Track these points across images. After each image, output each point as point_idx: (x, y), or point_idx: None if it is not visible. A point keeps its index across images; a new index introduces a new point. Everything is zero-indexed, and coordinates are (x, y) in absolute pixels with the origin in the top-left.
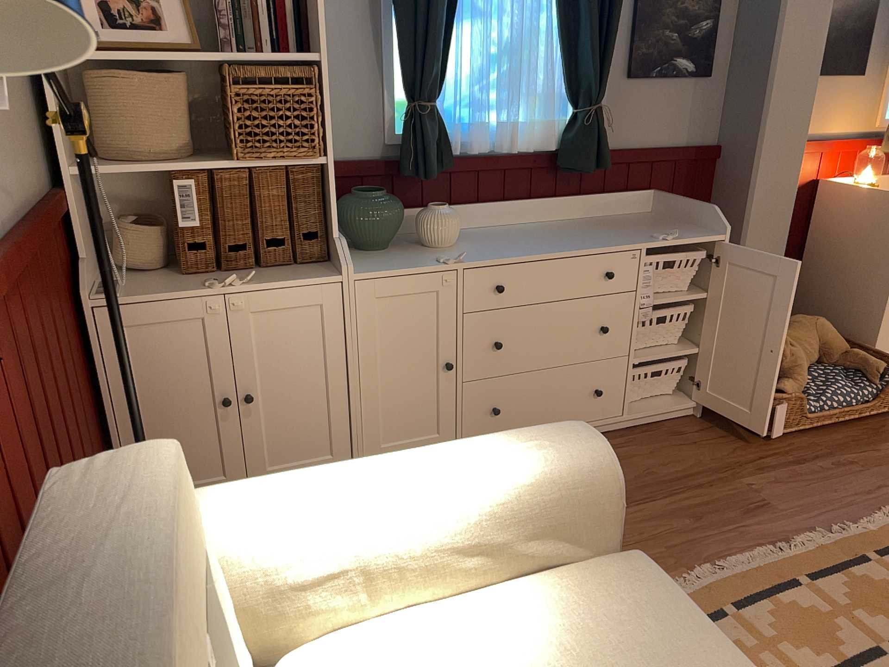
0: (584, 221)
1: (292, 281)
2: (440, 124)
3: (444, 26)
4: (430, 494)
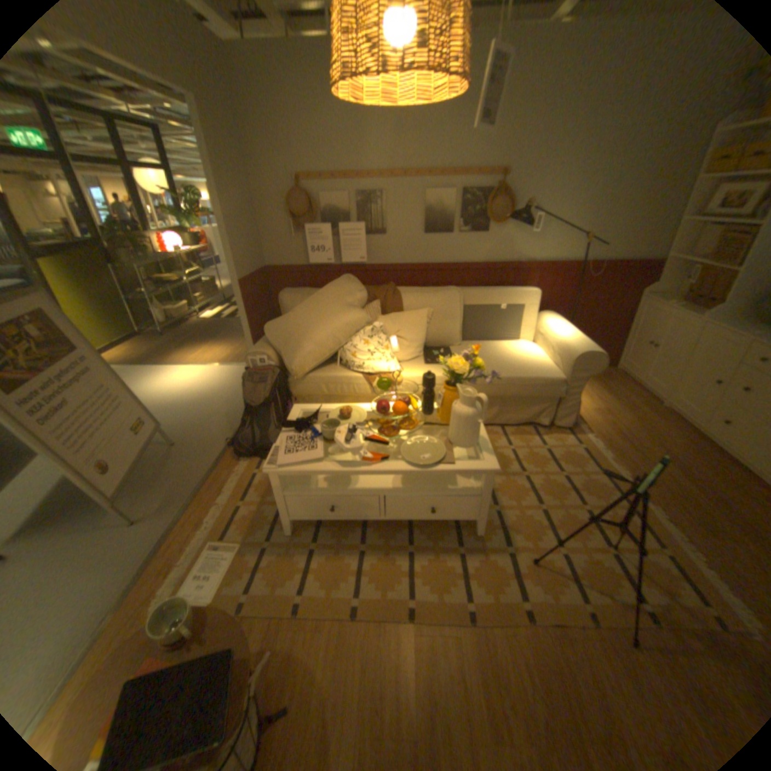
0: None
1: (691, 312)
2: None
3: None
4: (559, 334)
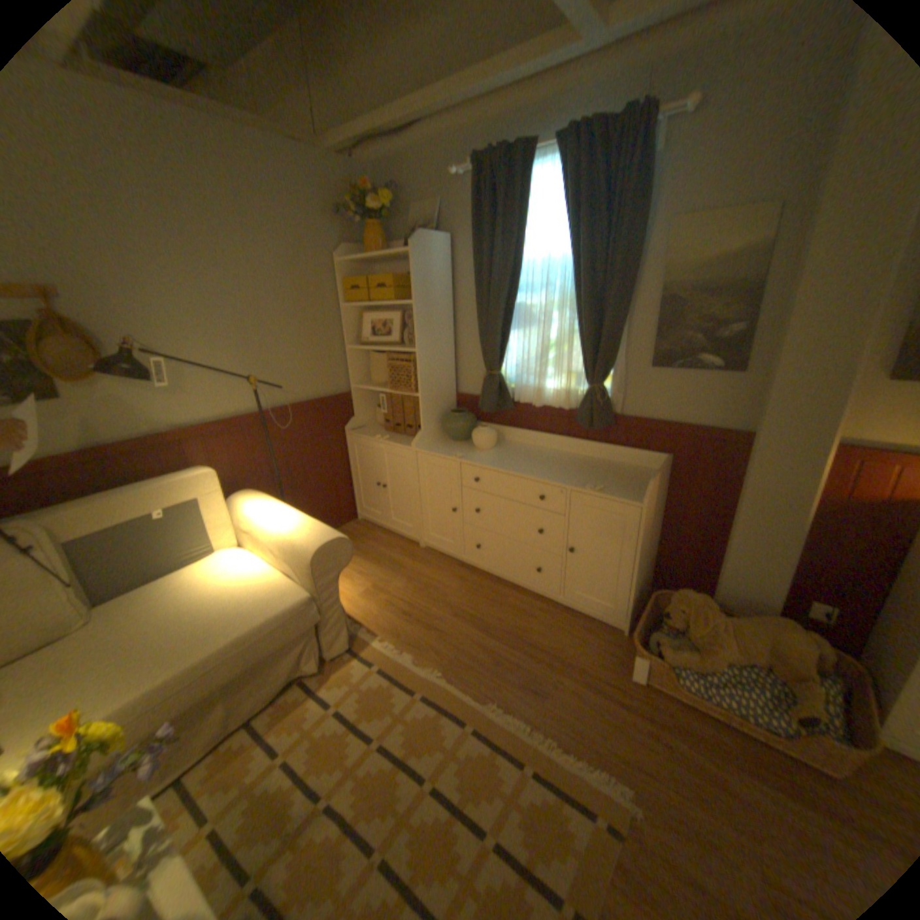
0: (595, 461)
1: (399, 444)
2: (502, 383)
3: (497, 332)
4: (272, 526)
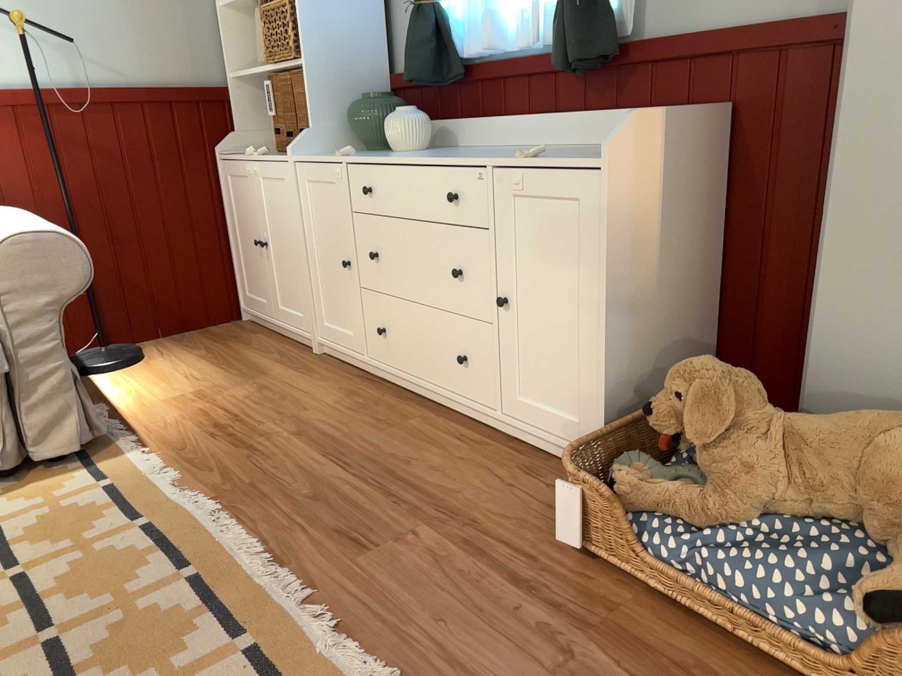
0: (588, 147)
1: (278, 158)
2: (438, 25)
3: None
4: None
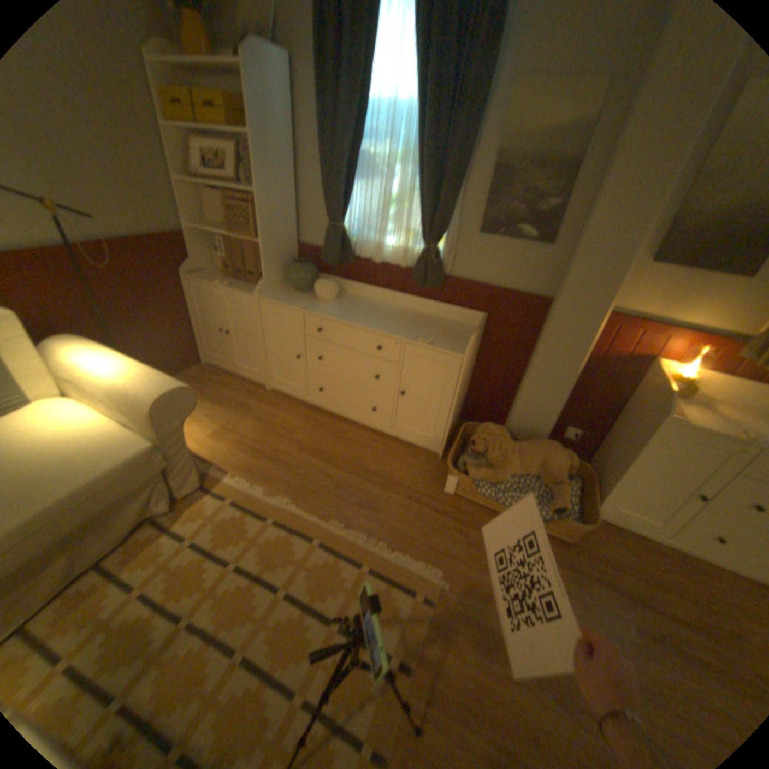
0: (424, 318)
1: (241, 293)
2: (343, 238)
3: (340, 182)
4: (99, 377)
